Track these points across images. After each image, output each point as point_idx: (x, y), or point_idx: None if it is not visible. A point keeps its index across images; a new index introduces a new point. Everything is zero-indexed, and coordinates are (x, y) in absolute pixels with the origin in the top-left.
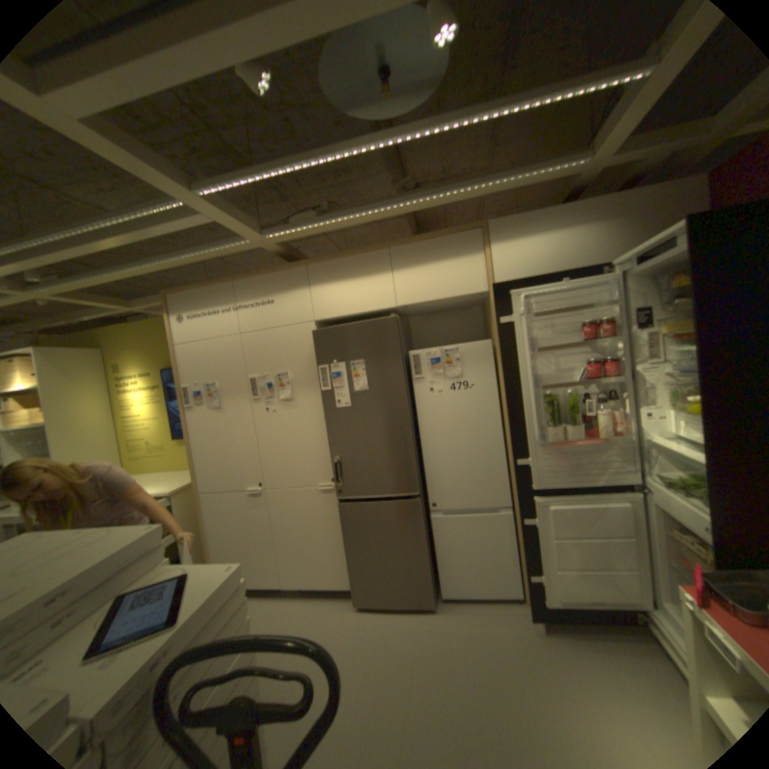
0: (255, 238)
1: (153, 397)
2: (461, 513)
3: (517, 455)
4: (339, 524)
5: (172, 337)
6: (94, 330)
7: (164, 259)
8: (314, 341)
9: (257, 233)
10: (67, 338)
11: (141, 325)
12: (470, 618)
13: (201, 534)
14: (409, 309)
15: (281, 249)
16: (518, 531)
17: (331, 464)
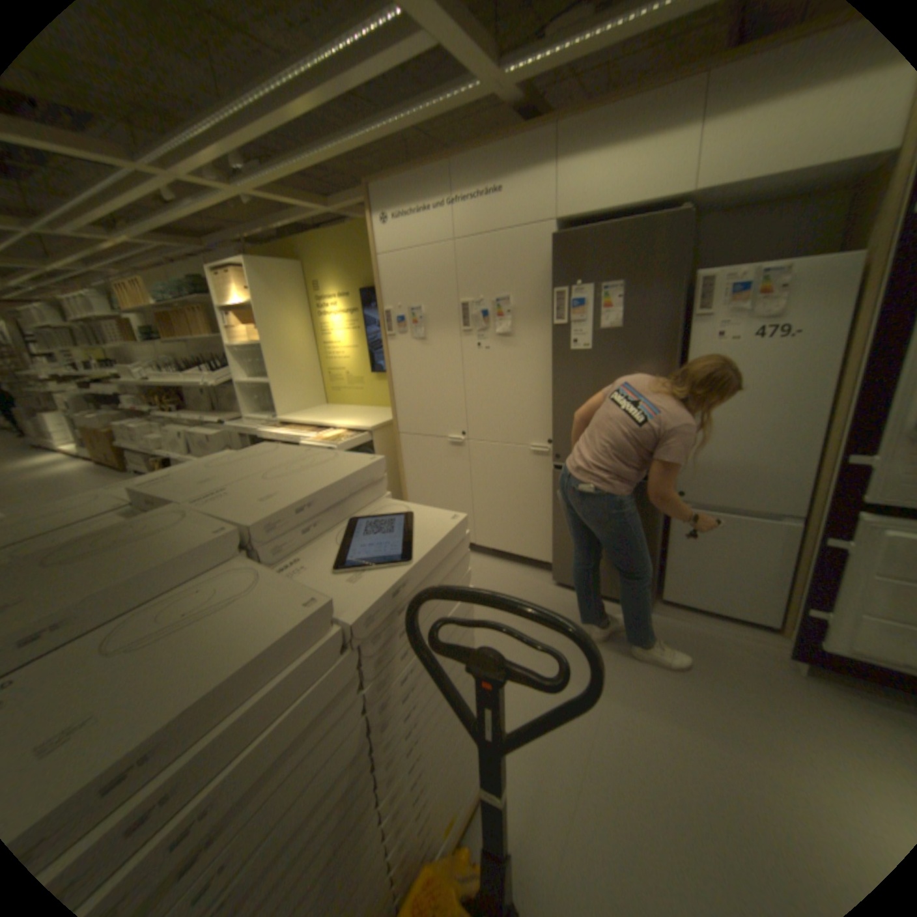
0: (487, 77)
1: (351, 323)
2: (719, 510)
3: (848, 449)
4: (549, 492)
5: (373, 246)
6: (292, 239)
7: (367, 127)
8: (551, 251)
9: (493, 64)
10: (268, 249)
11: (337, 233)
12: (697, 629)
13: (400, 475)
14: (713, 195)
15: (520, 95)
16: (803, 550)
17: (550, 422)
